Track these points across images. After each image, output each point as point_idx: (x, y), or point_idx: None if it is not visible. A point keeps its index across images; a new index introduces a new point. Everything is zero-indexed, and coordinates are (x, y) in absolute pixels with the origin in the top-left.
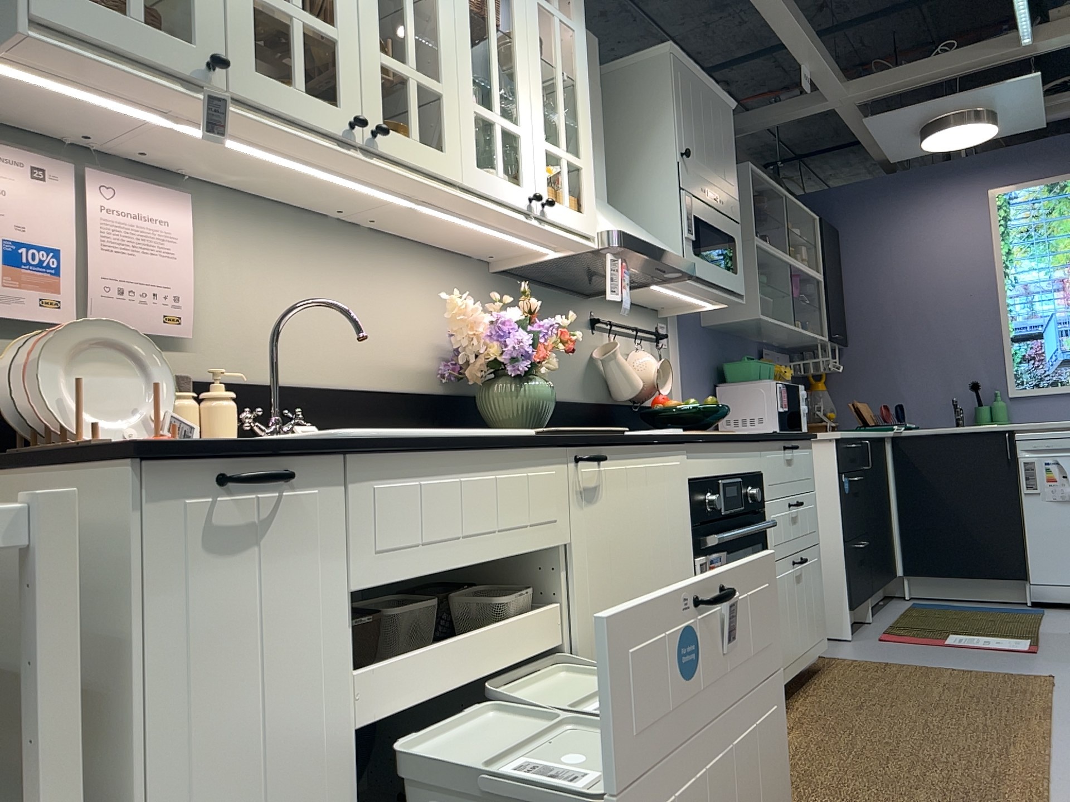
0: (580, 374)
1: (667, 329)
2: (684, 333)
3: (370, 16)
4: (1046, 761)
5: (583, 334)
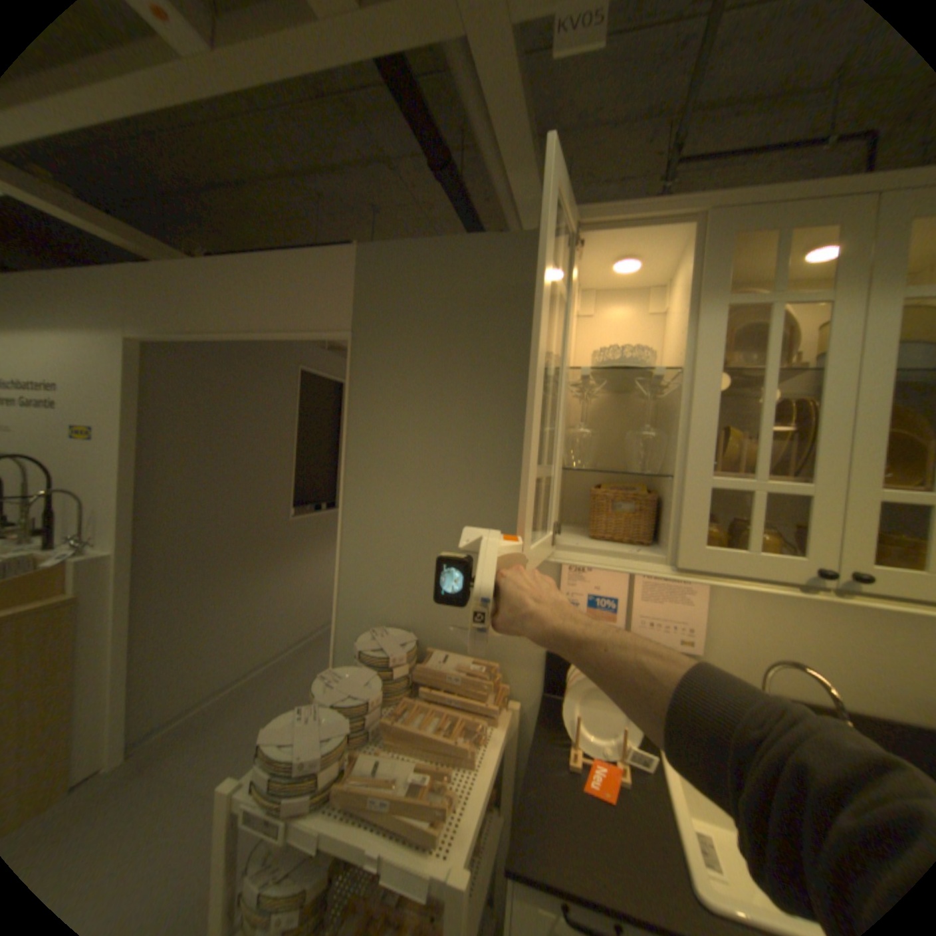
0: None
1: None
2: None
3: (871, 454)
4: None
5: None
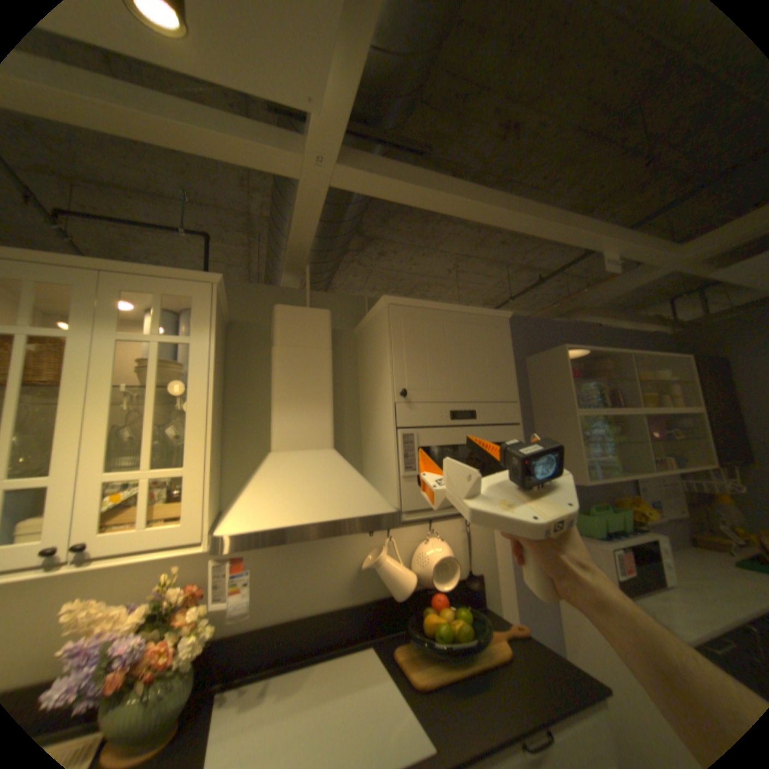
0: (344, 580)
1: None
2: None
3: None
4: None
5: (350, 542)
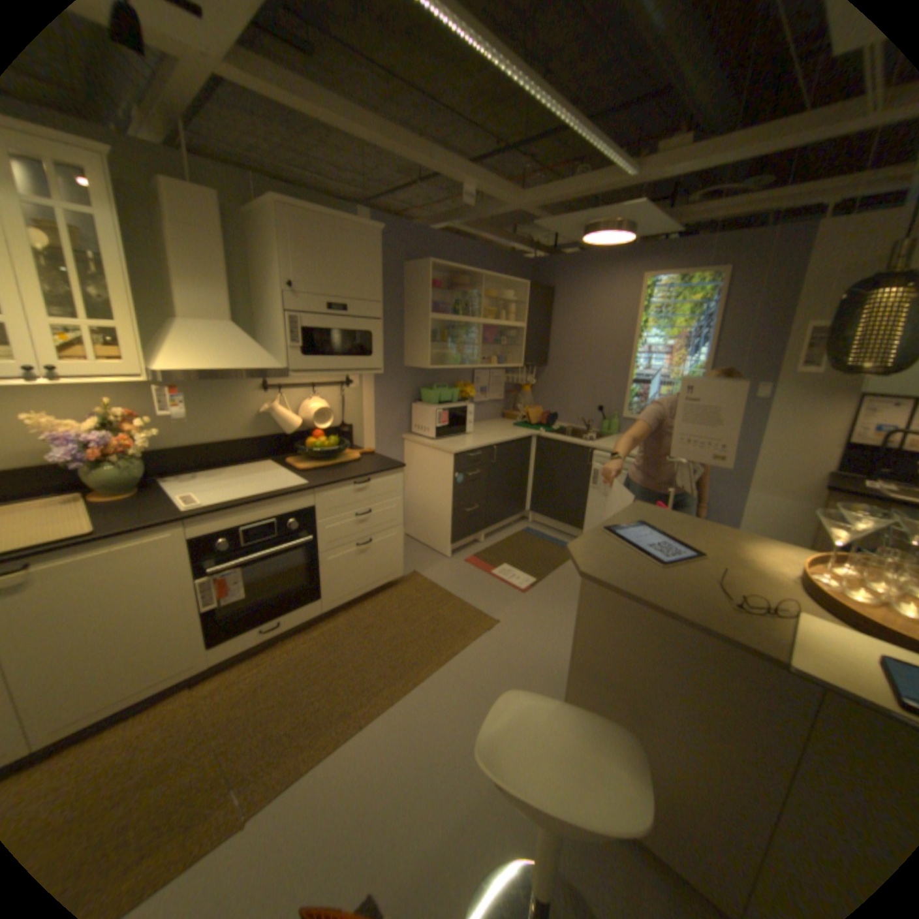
0: (247, 421)
1: (358, 375)
2: (378, 375)
3: None
4: (385, 709)
5: (251, 396)
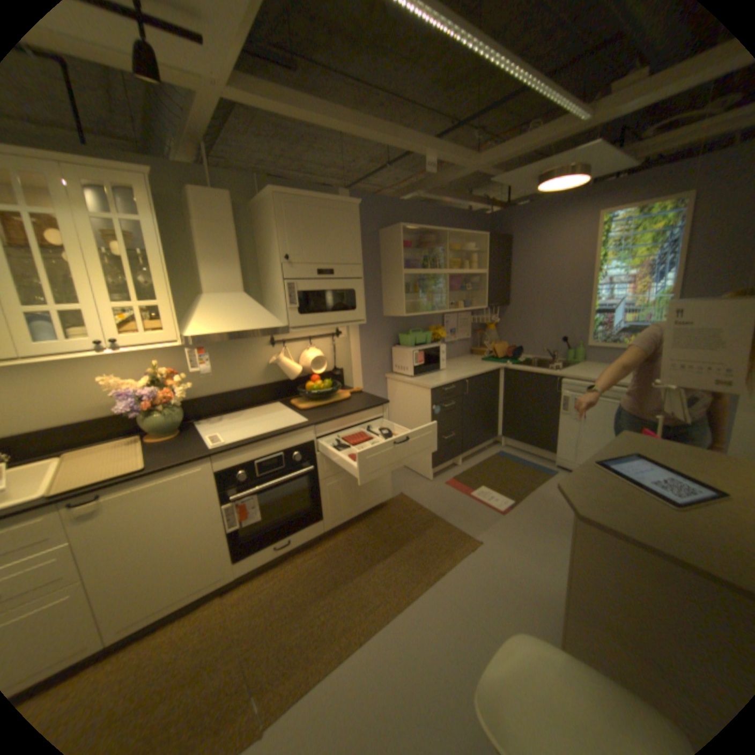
0: (259, 371)
1: (345, 327)
2: (362, 325)
3: None
4: (381, 627)
5: (261, 351)
